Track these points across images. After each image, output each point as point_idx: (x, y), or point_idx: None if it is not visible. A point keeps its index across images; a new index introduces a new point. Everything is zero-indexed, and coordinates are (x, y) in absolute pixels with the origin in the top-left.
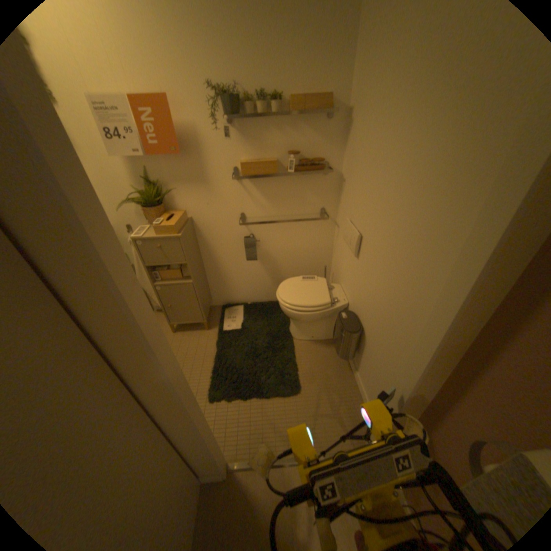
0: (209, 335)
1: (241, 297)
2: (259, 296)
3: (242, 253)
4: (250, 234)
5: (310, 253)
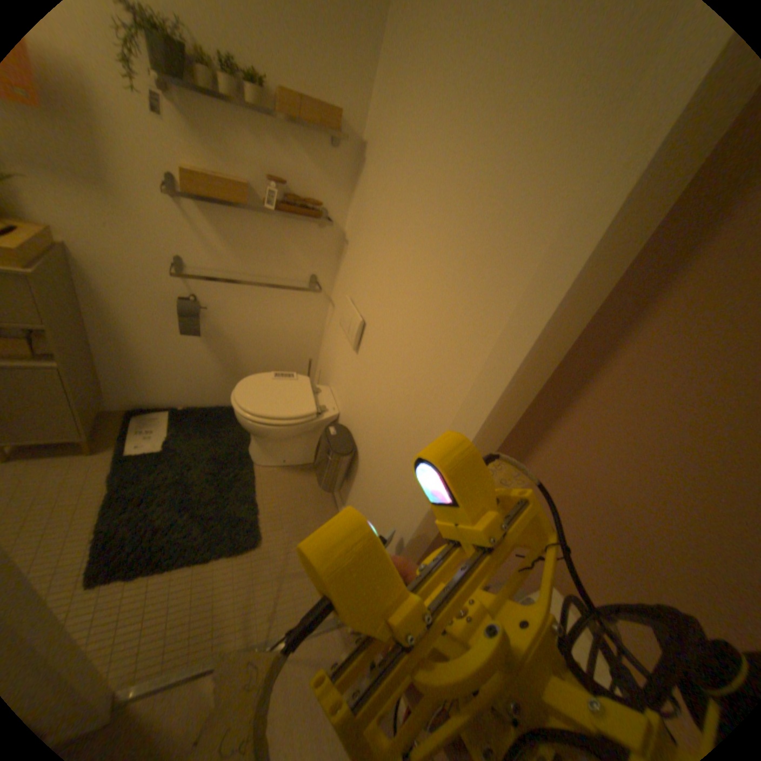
0: (93, 464)
1: (166, 398)
2: (200, 397)
3: (173, 323)
4: (190, 295)
5: (290, 338)
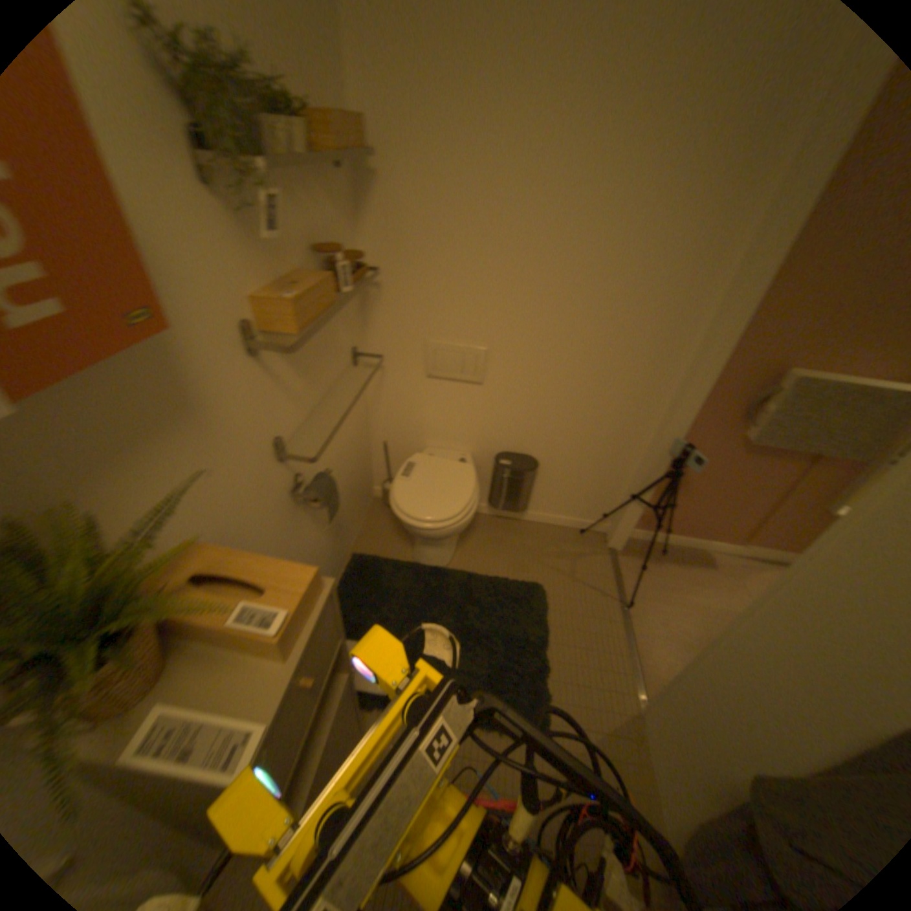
0: None
1: None
2: None
3: (292, 532)
4: (295, 477)
5: (356, 439)
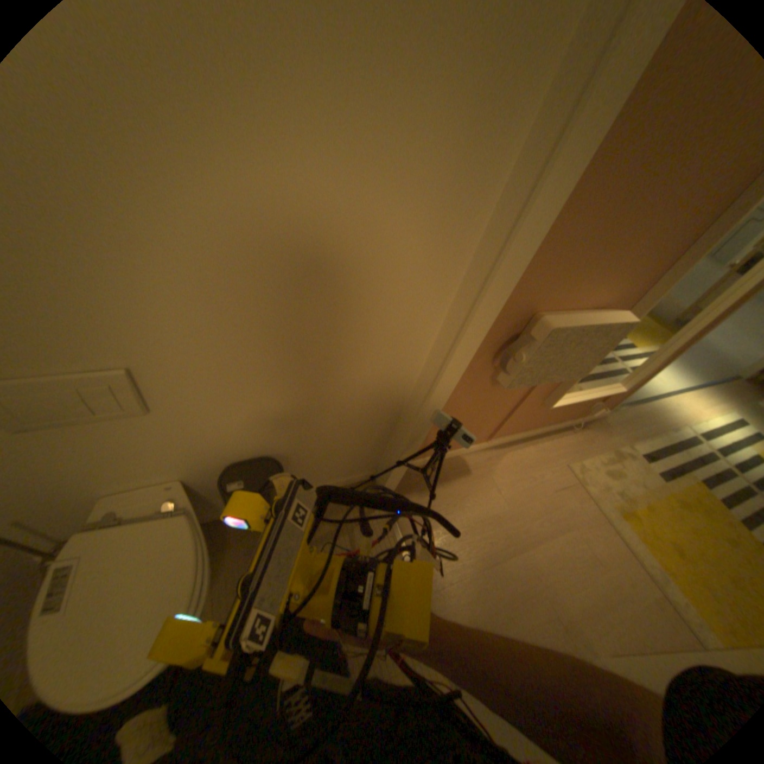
0: None
1: None
2: None
3: None
4: None
5: None
